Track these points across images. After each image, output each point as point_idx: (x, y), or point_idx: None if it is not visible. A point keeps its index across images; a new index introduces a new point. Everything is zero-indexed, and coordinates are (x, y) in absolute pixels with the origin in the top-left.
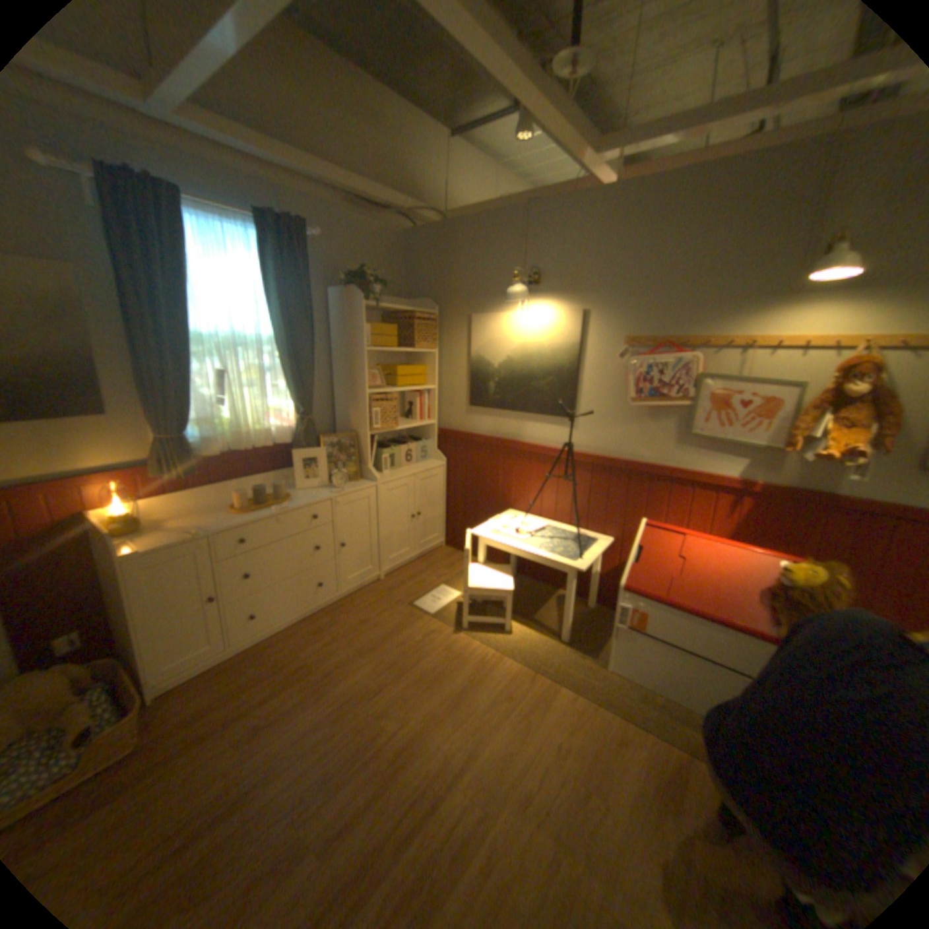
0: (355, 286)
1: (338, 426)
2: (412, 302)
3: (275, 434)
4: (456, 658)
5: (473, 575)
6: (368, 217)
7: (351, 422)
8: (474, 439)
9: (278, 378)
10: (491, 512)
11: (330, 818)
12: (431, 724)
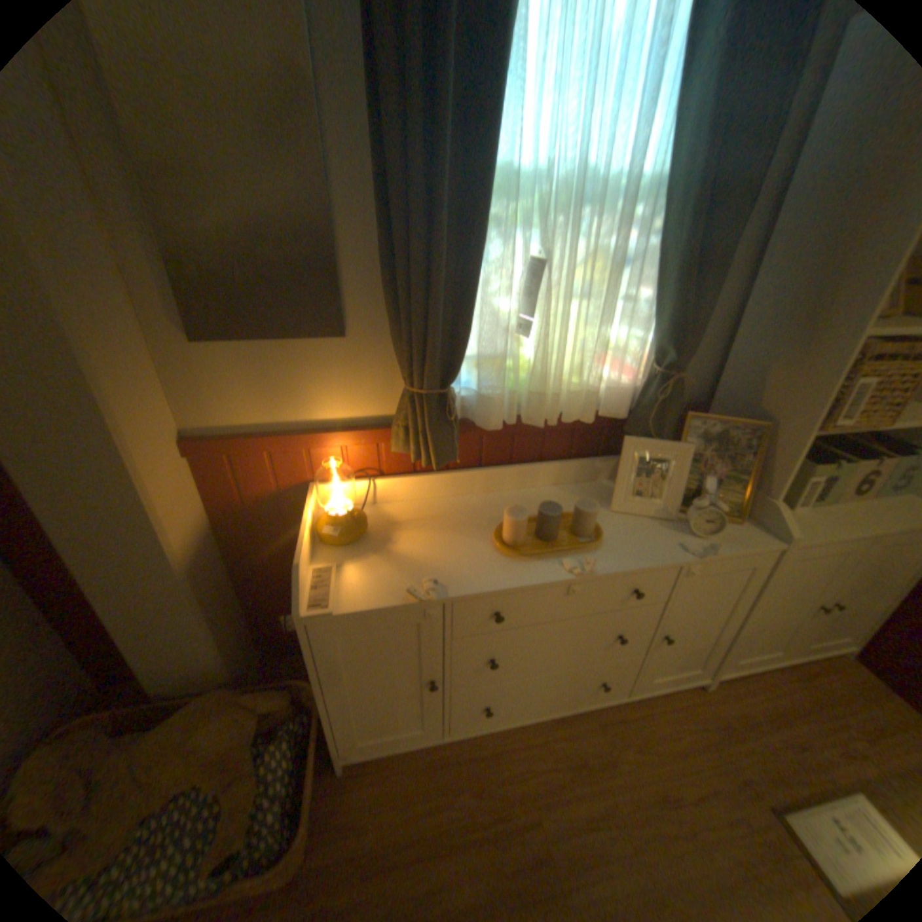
0: None
1: (726, 391)
2: None
3: (602, 395)
4: None
5: None
6: None
7: (770, 392)
8: None
9: (646, 279)
10: None
11: None
12: None
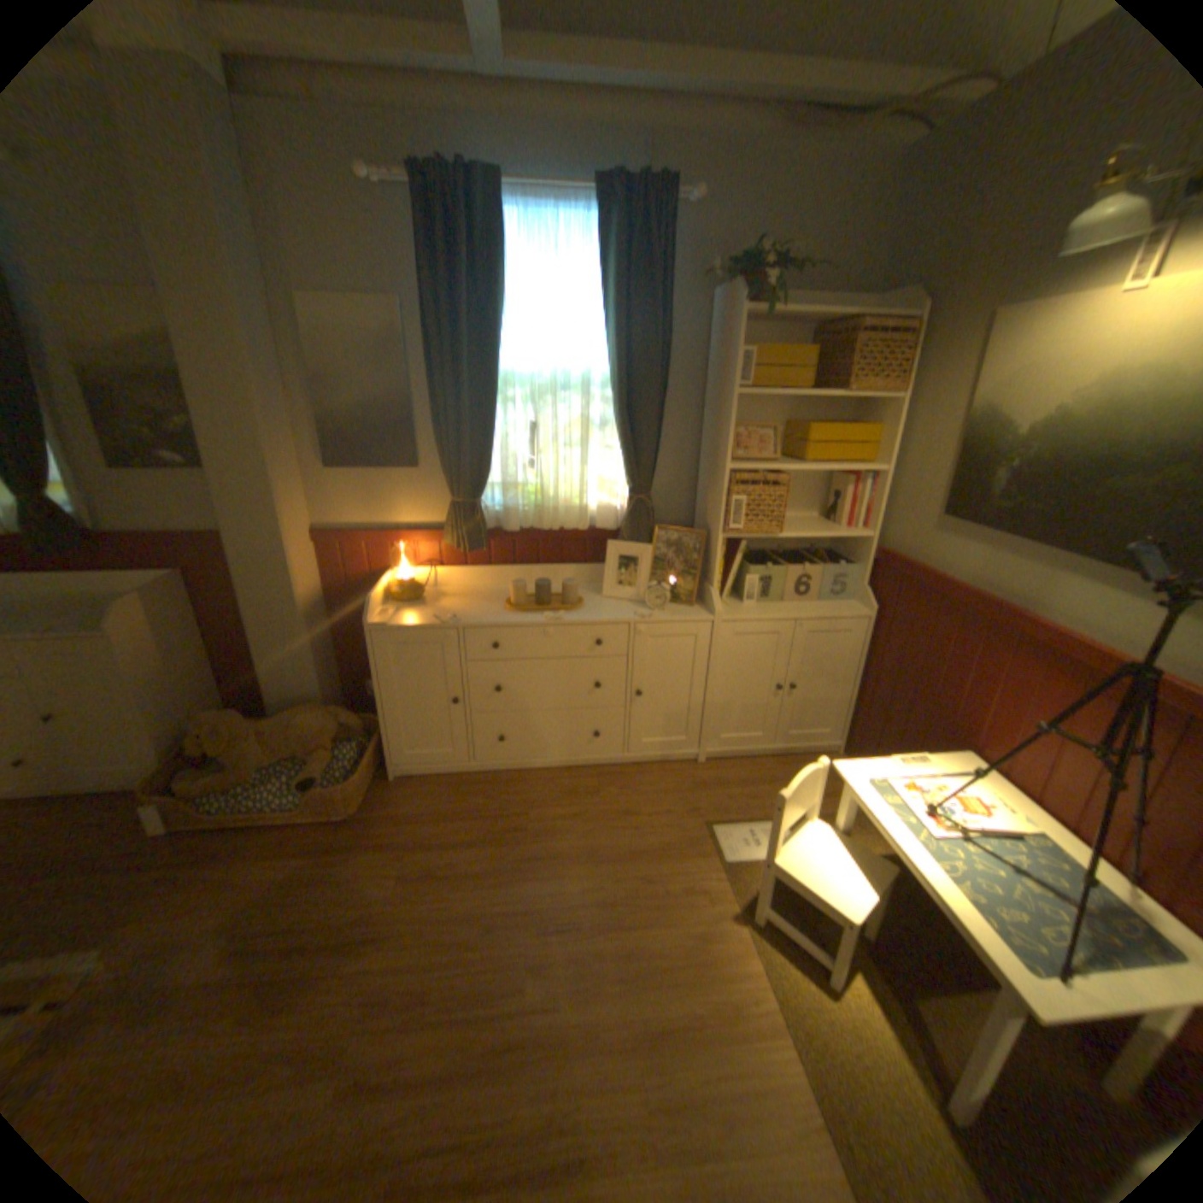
0: (747, 277)
1: (696, 516)
2: (887, 297)
3: (599, 515)
4: (706, 968)
5: (807, 845)
6: (834, 140)
7: (707, 512)
8: (937, 584)
9: (611, 436)
10: (934, 739)
11: (385, 1059)
12: (580, 1047)
